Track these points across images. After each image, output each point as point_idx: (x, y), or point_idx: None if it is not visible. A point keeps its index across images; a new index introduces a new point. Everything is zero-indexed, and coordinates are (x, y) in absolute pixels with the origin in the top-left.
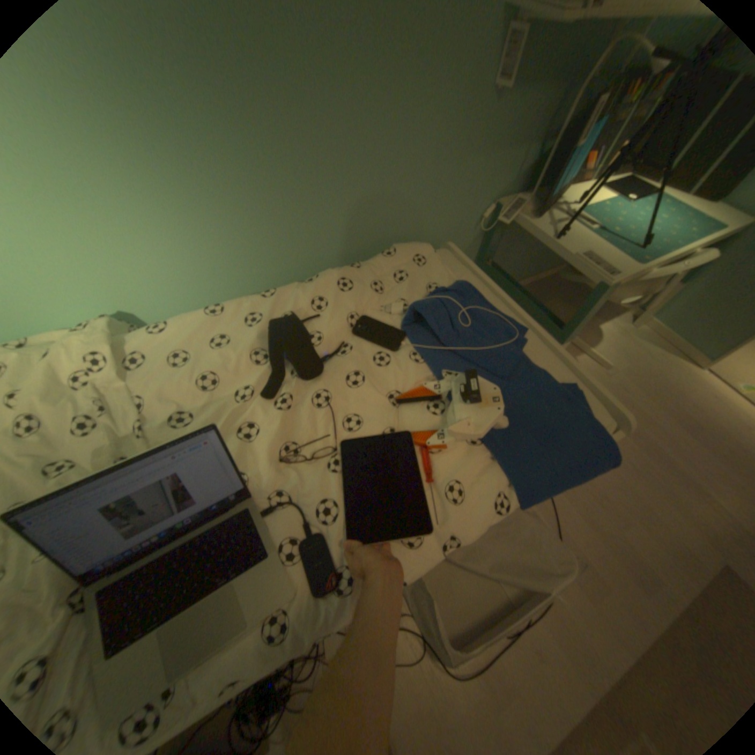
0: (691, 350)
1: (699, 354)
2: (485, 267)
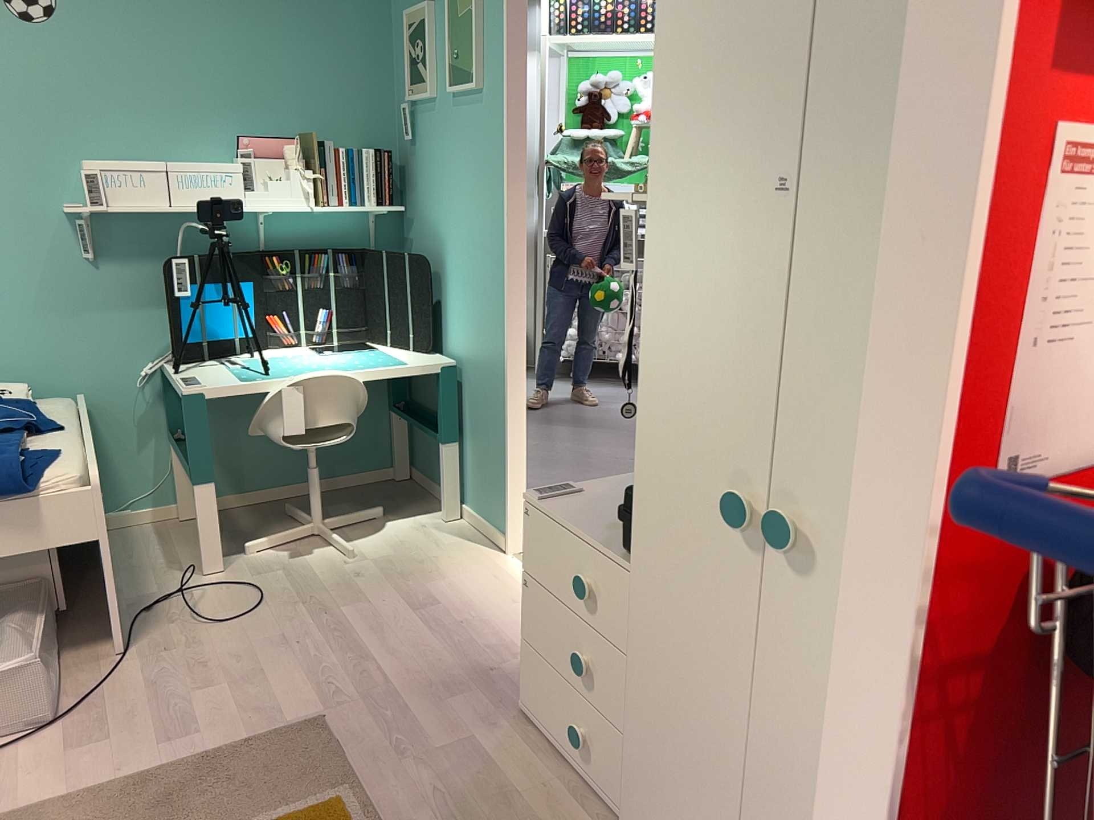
0: (492, 532)
1: (497, 534)
2: (171, 437)
